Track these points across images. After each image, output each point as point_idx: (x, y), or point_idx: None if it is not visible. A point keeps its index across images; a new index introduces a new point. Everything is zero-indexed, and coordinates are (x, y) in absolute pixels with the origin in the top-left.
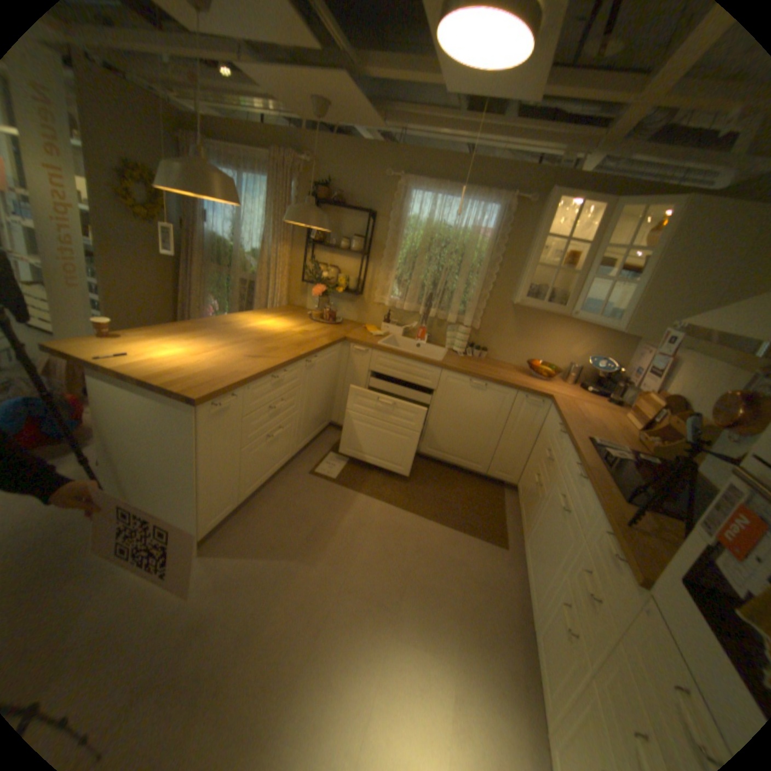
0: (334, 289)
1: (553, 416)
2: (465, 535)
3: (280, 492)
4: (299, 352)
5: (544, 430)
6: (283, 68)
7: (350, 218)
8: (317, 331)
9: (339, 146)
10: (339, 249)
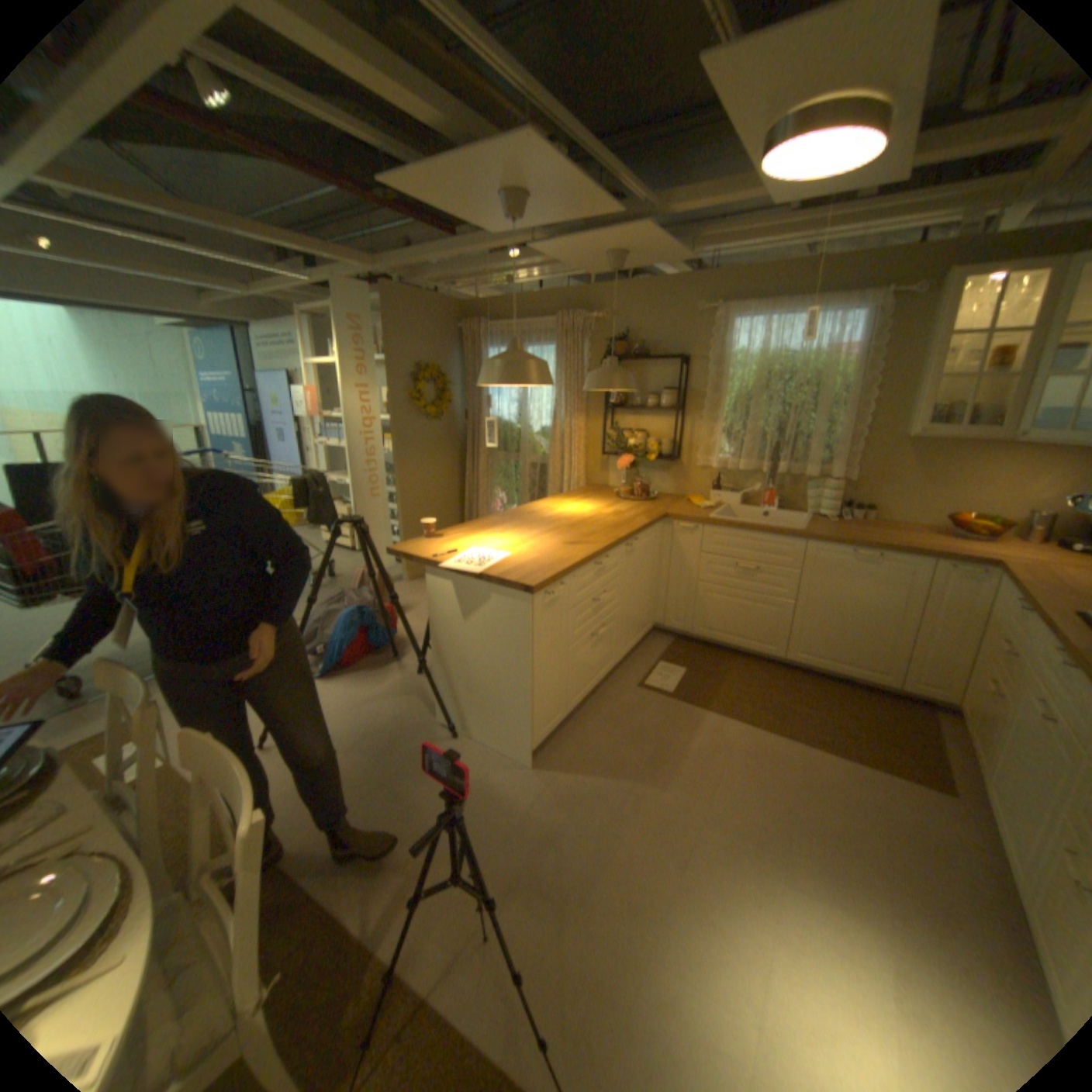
0: (643, 458)
1: (1007, 591)
2: (878, 772)
3: (608, 707)
4: (617, 535)
5: (995, 615)
6: (578, 236)
7: (655, 369)
8: (629, 510)
9: (634, 292)
10: (644, 409)
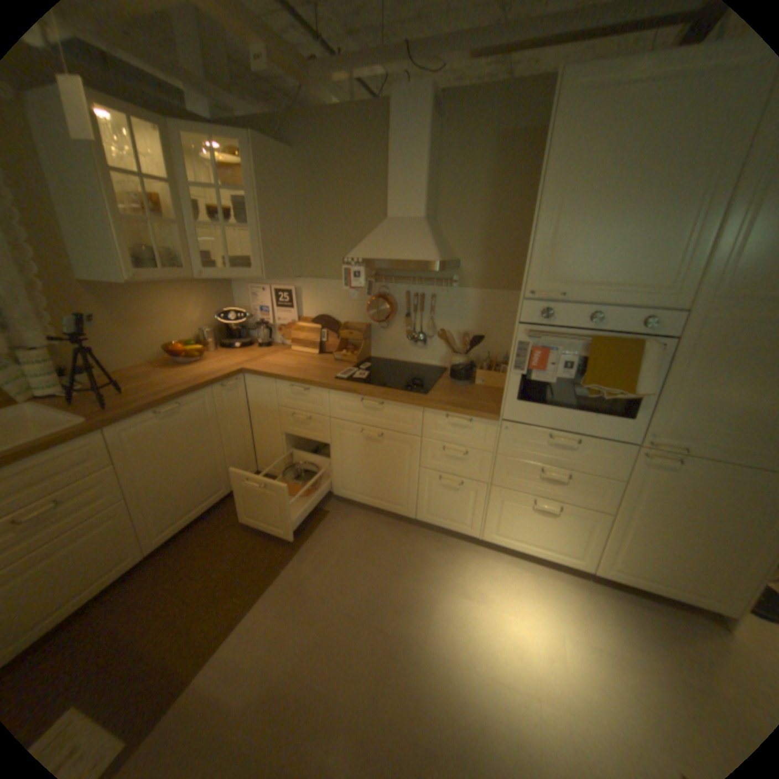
0: None
1: (262, 386)
2: (306, 543)
3: None
4: None
5: (256, 404)
6: None
7: None
8: None
9: None
10: None
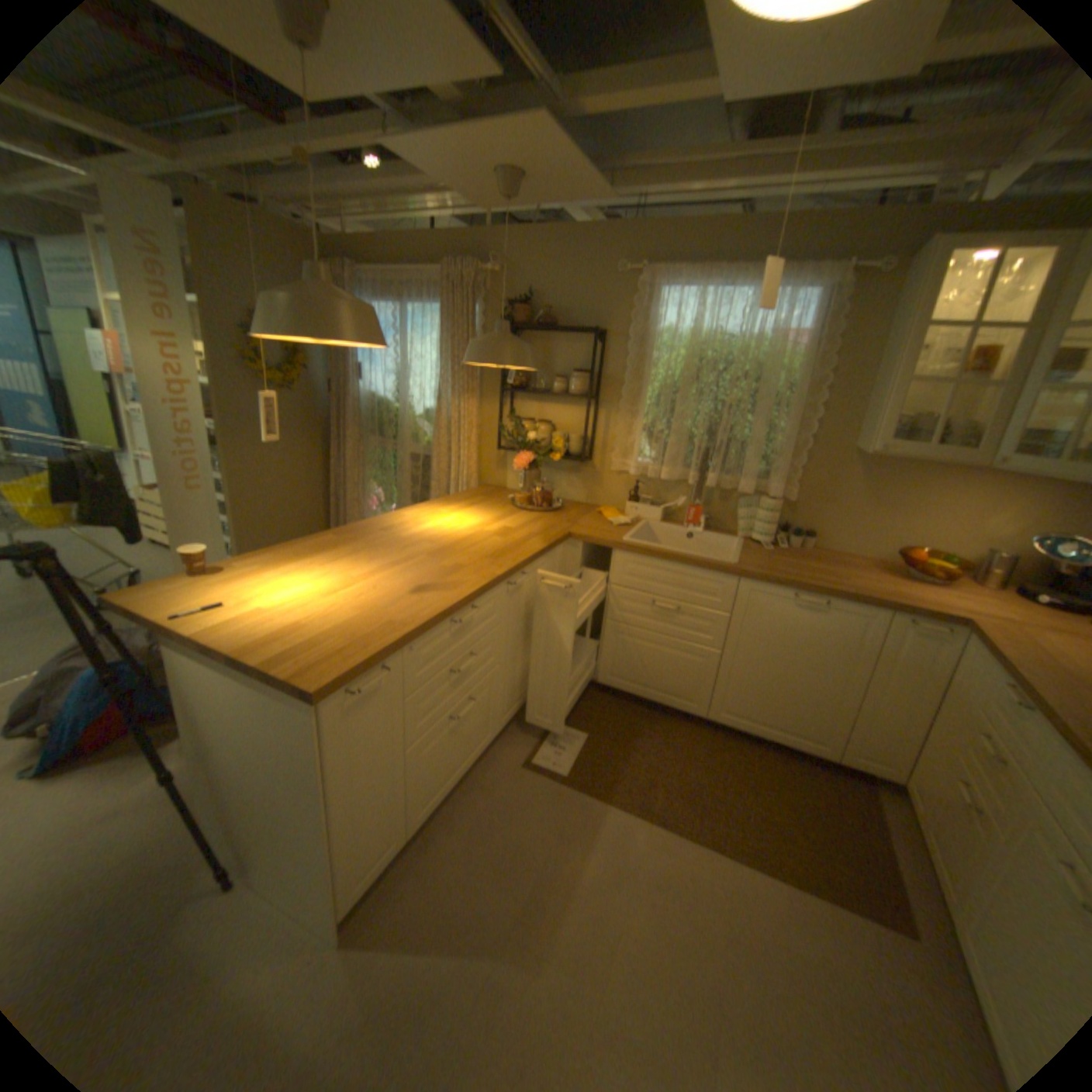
0: (547, 456)
1: (981, 662)
2: (822, 902)
3: (477, 806)
4: (495, 571)
5: (960, 686)
6: (446, 128)
7: (565, 345)
8: (523, 526)
9: (541, 240)
10: (551, 394)
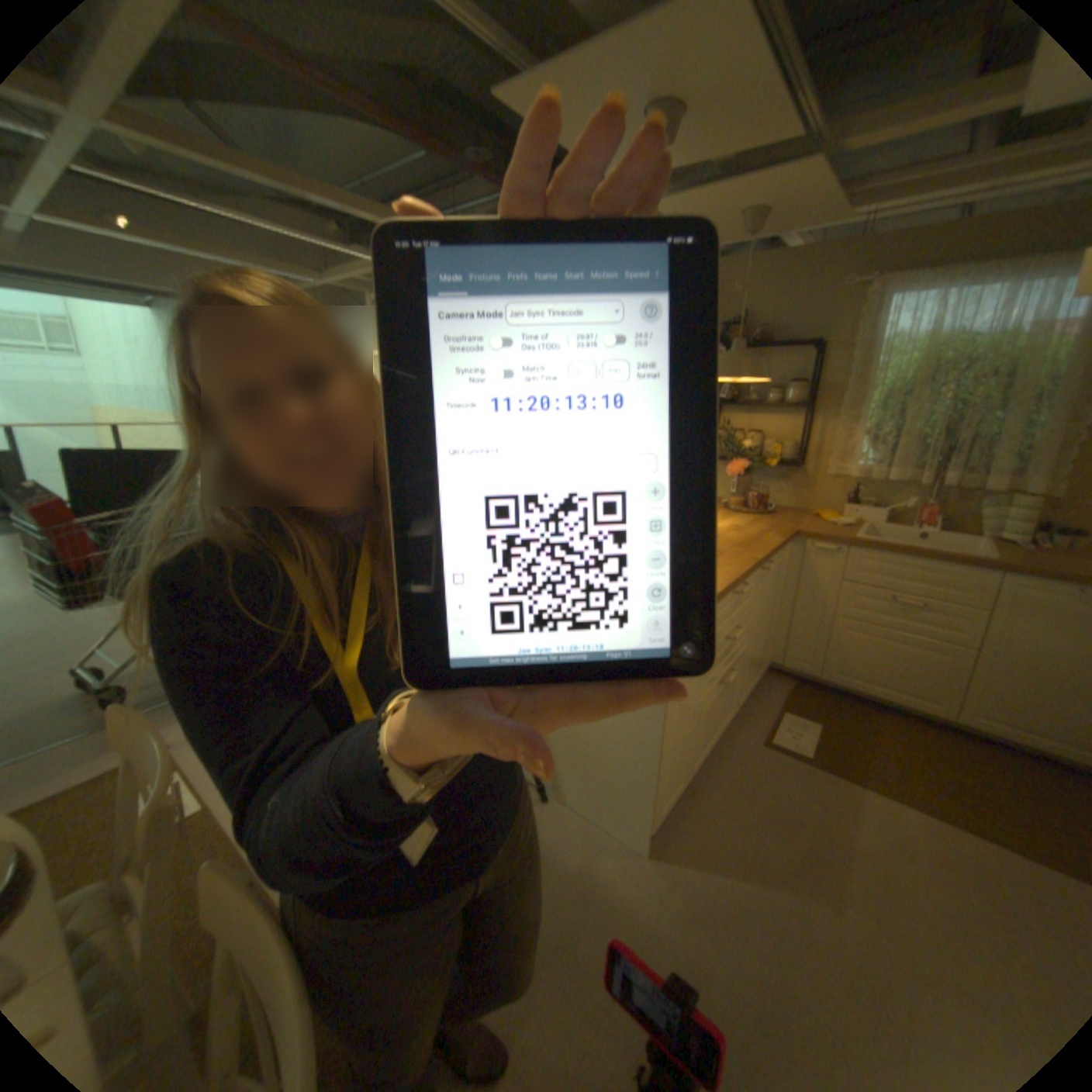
0: (758, 462)
1: None
2: None
3: (731, 771)
4: (754, 555)
5: None
6: (718, 184)
7: (779, 358)
8: (749, 524)
9: (758, 266)
10: (761, 404)
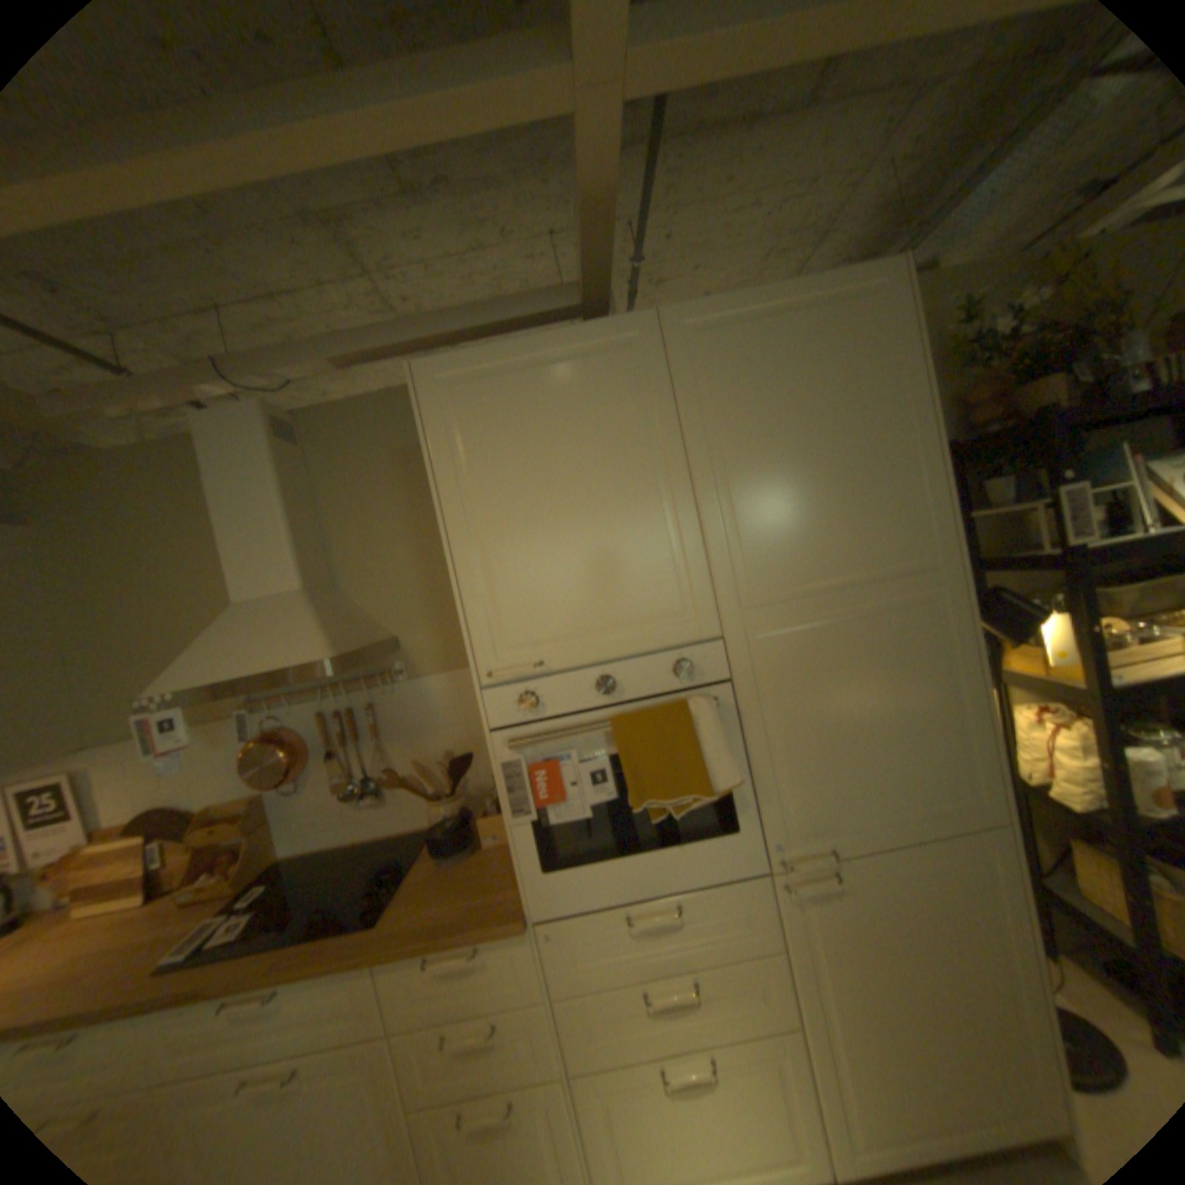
0: None
1: None
2: None
3: None
4: None
5: None
6: None
7: None
8: None
9: None
10: None
